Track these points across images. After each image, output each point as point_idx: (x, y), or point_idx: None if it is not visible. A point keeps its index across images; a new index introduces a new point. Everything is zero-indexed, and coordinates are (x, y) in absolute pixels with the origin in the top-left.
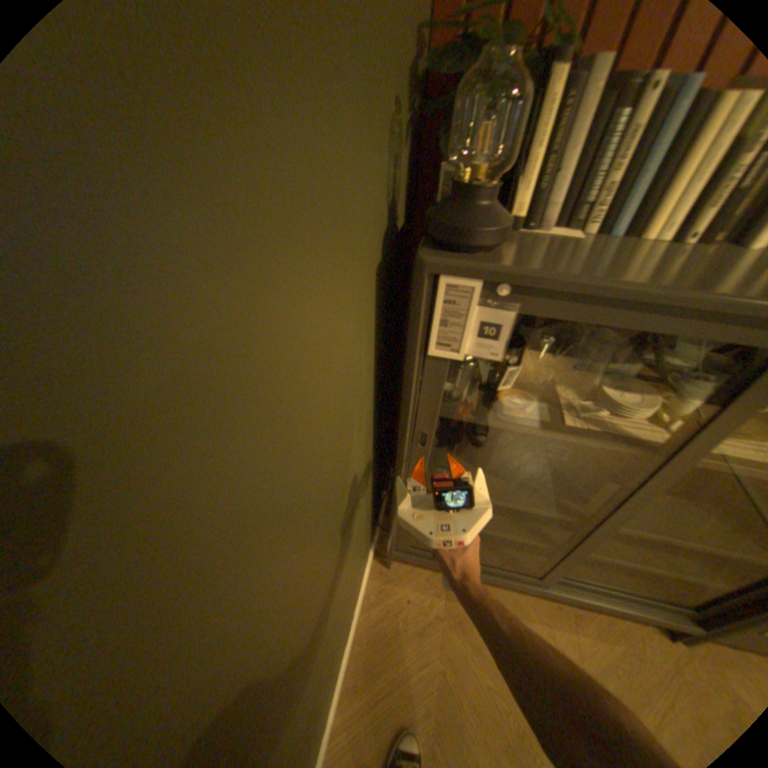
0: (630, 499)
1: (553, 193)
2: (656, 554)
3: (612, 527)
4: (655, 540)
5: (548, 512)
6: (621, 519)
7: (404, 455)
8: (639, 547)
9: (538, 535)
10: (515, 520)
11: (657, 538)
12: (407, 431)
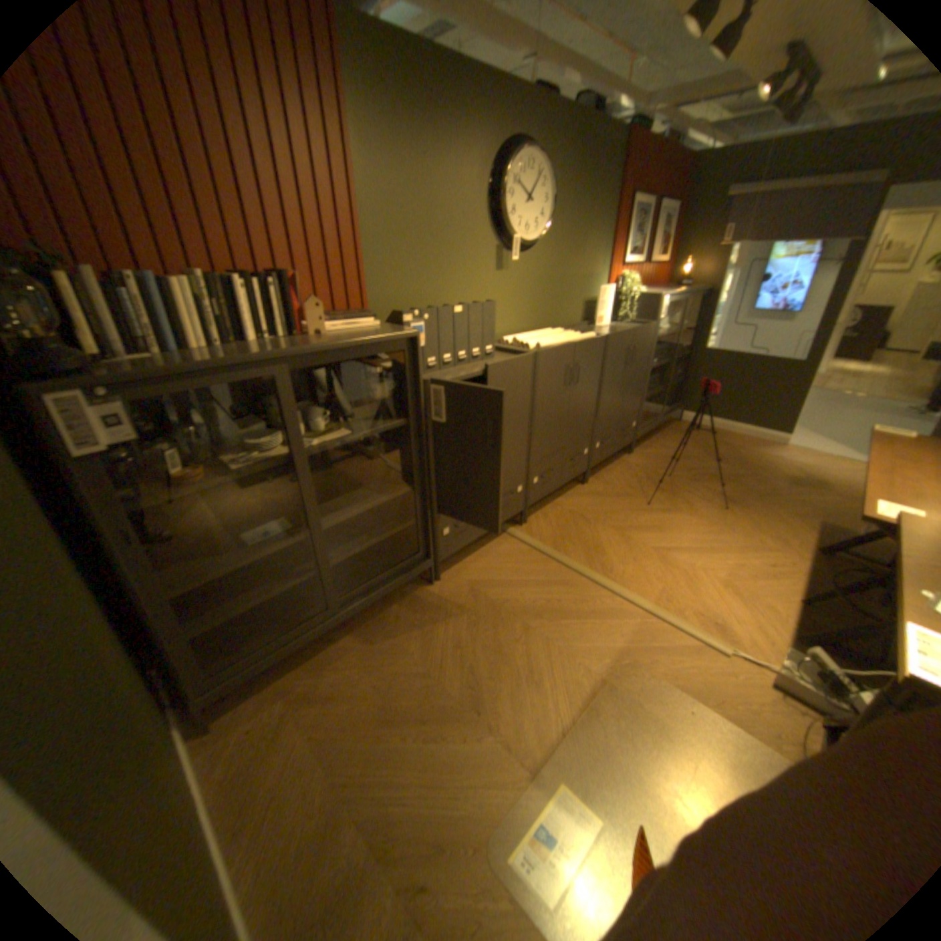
0: (303, 493)
1: (107, 337)
2: (371, 534)
3: (316, 522)
4: (351, 517)
5: (281, 545)
6: (314, 511)
7: (120, 564)
8: (361, 537)
9: (297, 574)
10: (277, 579)
11: (350, 515)
12: (106, 536)
